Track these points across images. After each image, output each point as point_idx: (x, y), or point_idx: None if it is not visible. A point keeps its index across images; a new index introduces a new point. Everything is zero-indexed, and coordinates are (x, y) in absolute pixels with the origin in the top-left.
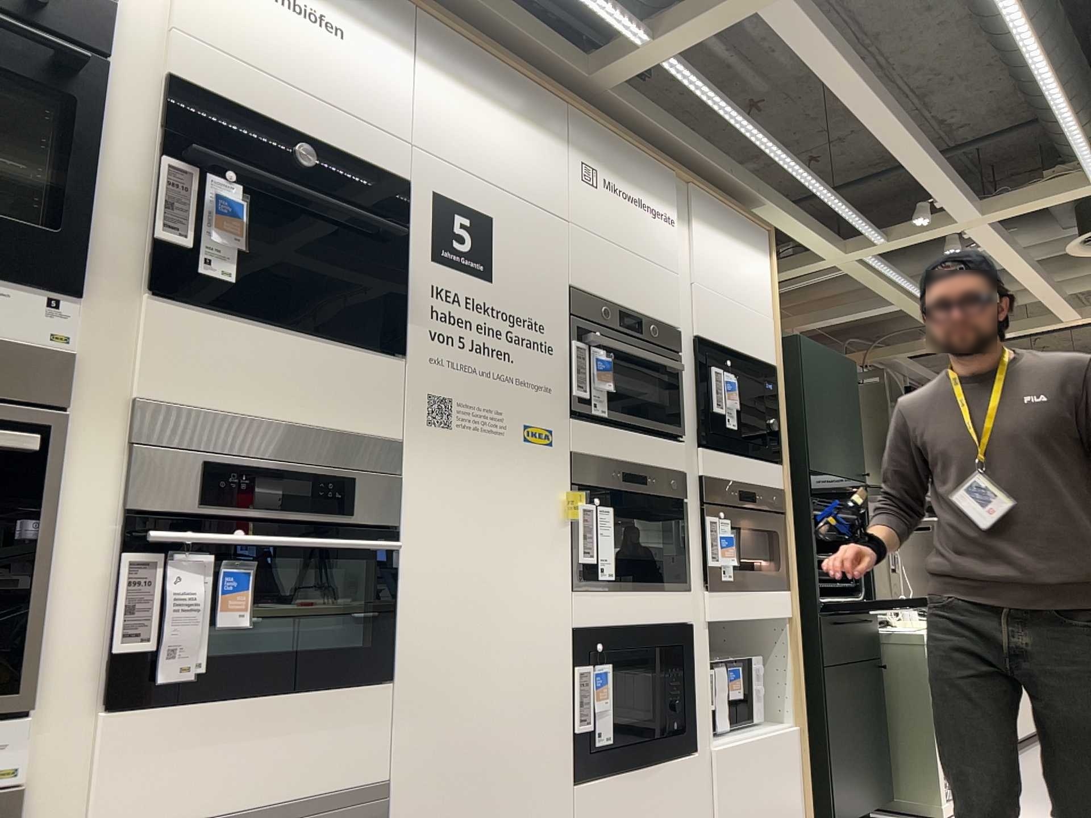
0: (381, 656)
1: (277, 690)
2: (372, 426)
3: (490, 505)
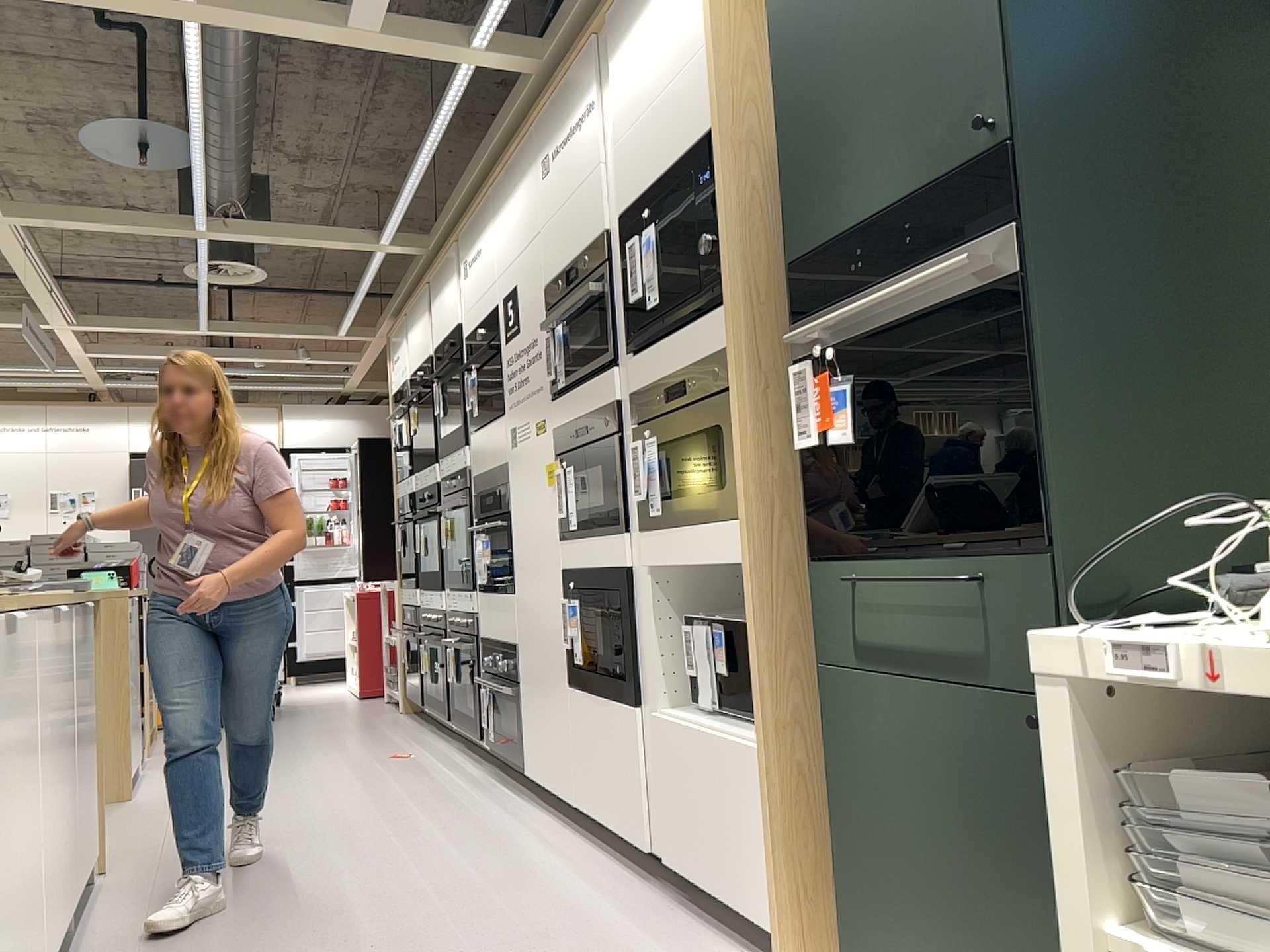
0: (511, 581)
1: (496, 592)
2: (500, 459)
3: (529, 488)
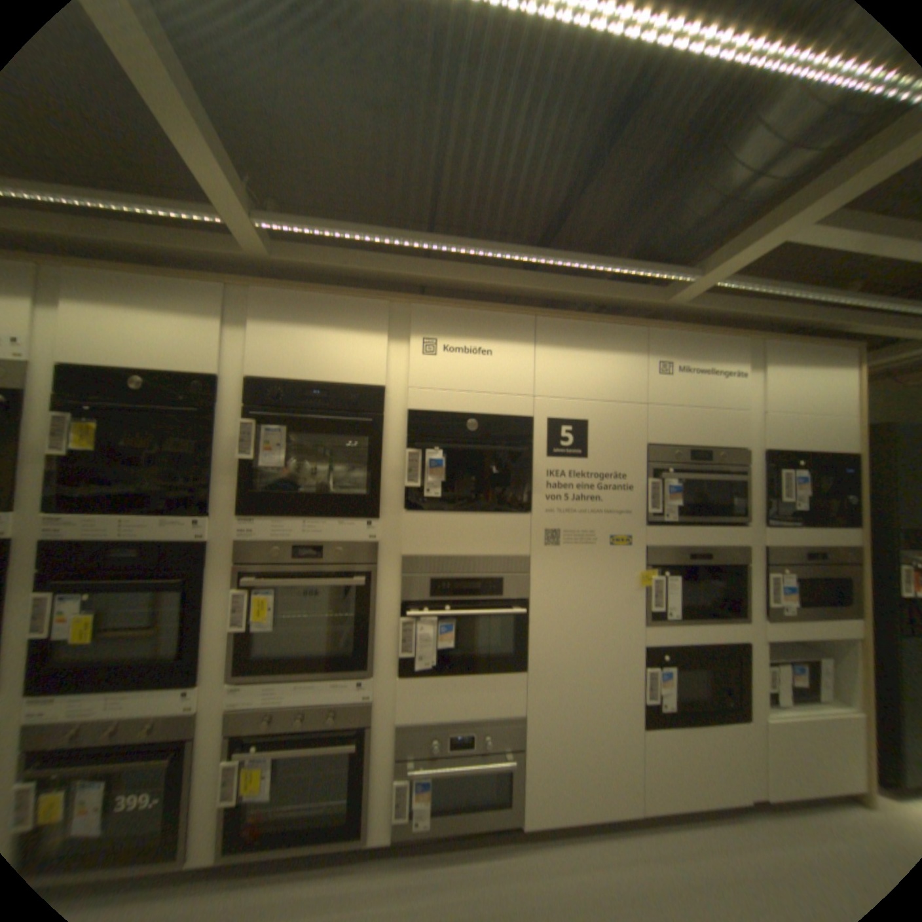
0: (521, 660)
1: (469, 673)
2: (512, 550)
3: (586, 582)
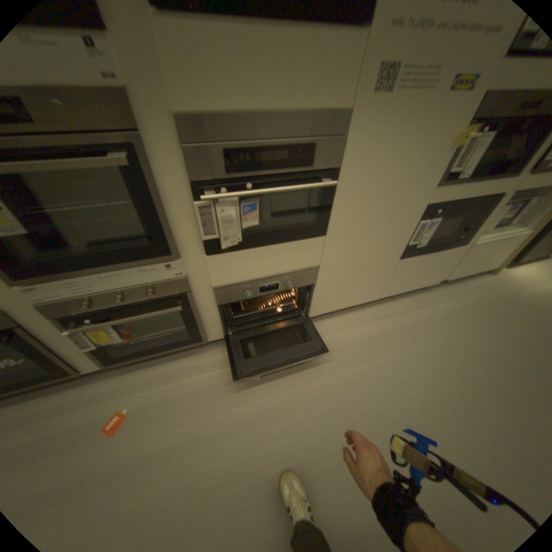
0: (321, 226)
1: (274, 242)
2: (332, 100)
3: (404, 143)
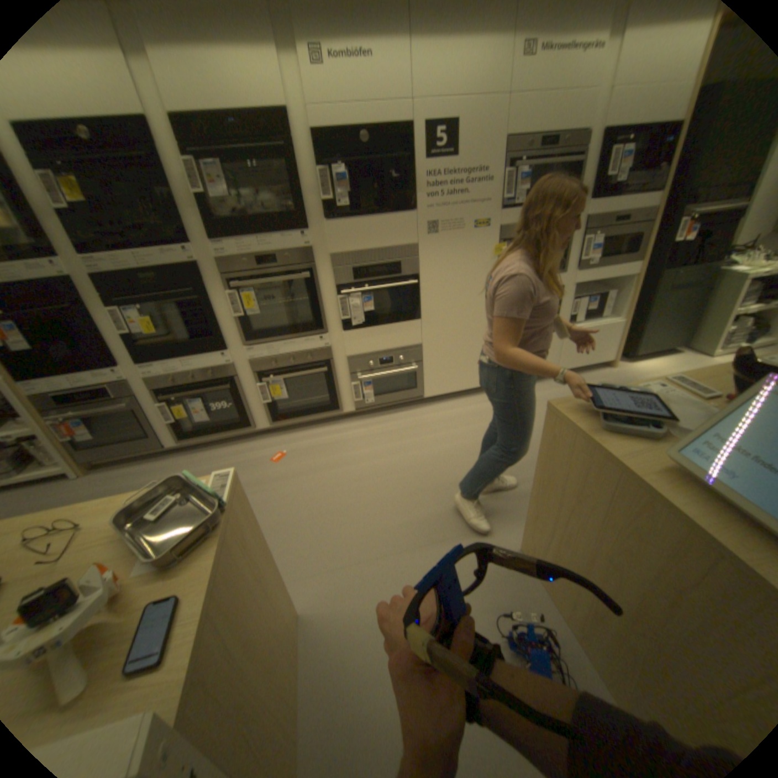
0: (415, 312)
1: (384, 324)
2: (405, 241)
3: (456, 258)
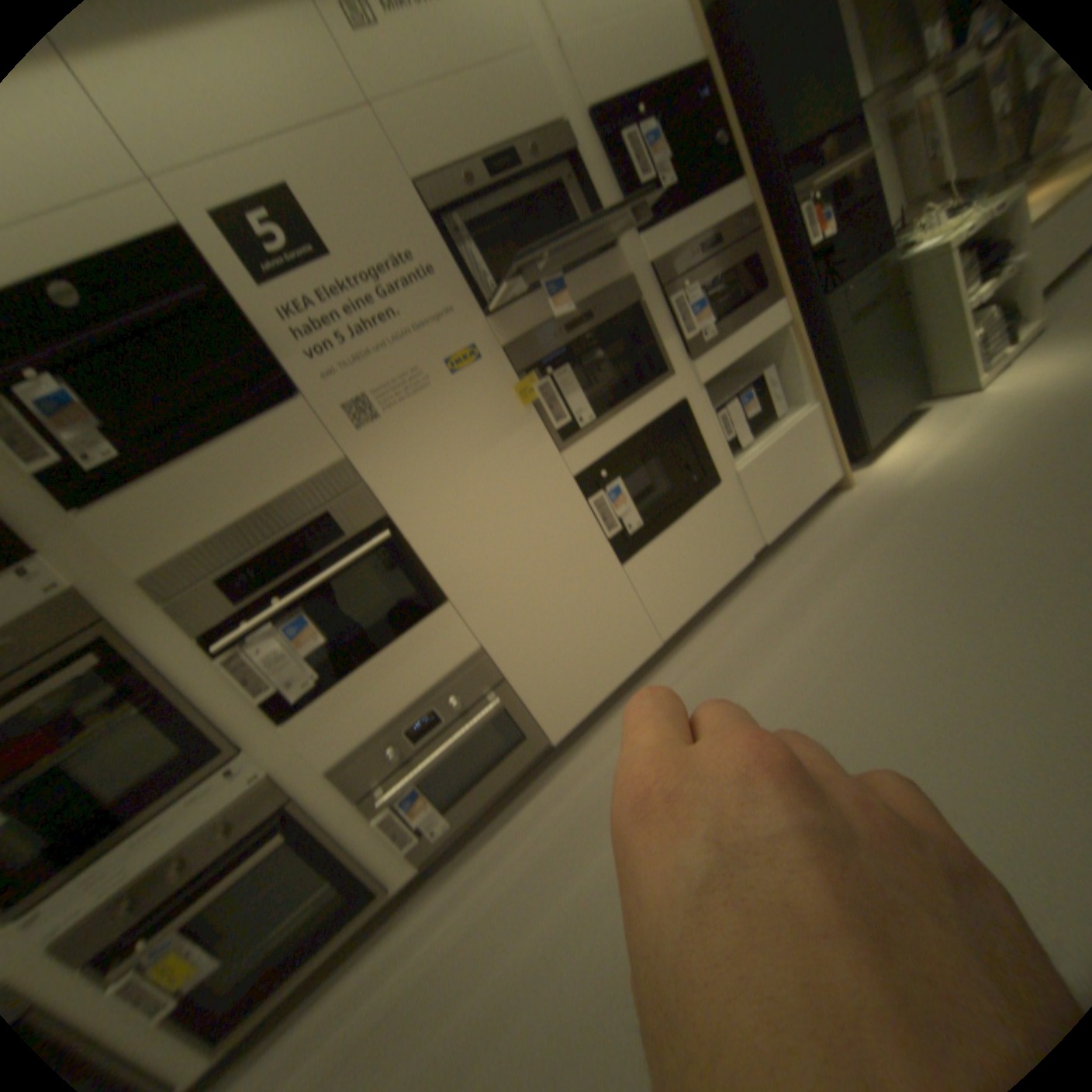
0: (431, 591)
1: (374, 651)
2: (316, 464)
3: (452, 444)
